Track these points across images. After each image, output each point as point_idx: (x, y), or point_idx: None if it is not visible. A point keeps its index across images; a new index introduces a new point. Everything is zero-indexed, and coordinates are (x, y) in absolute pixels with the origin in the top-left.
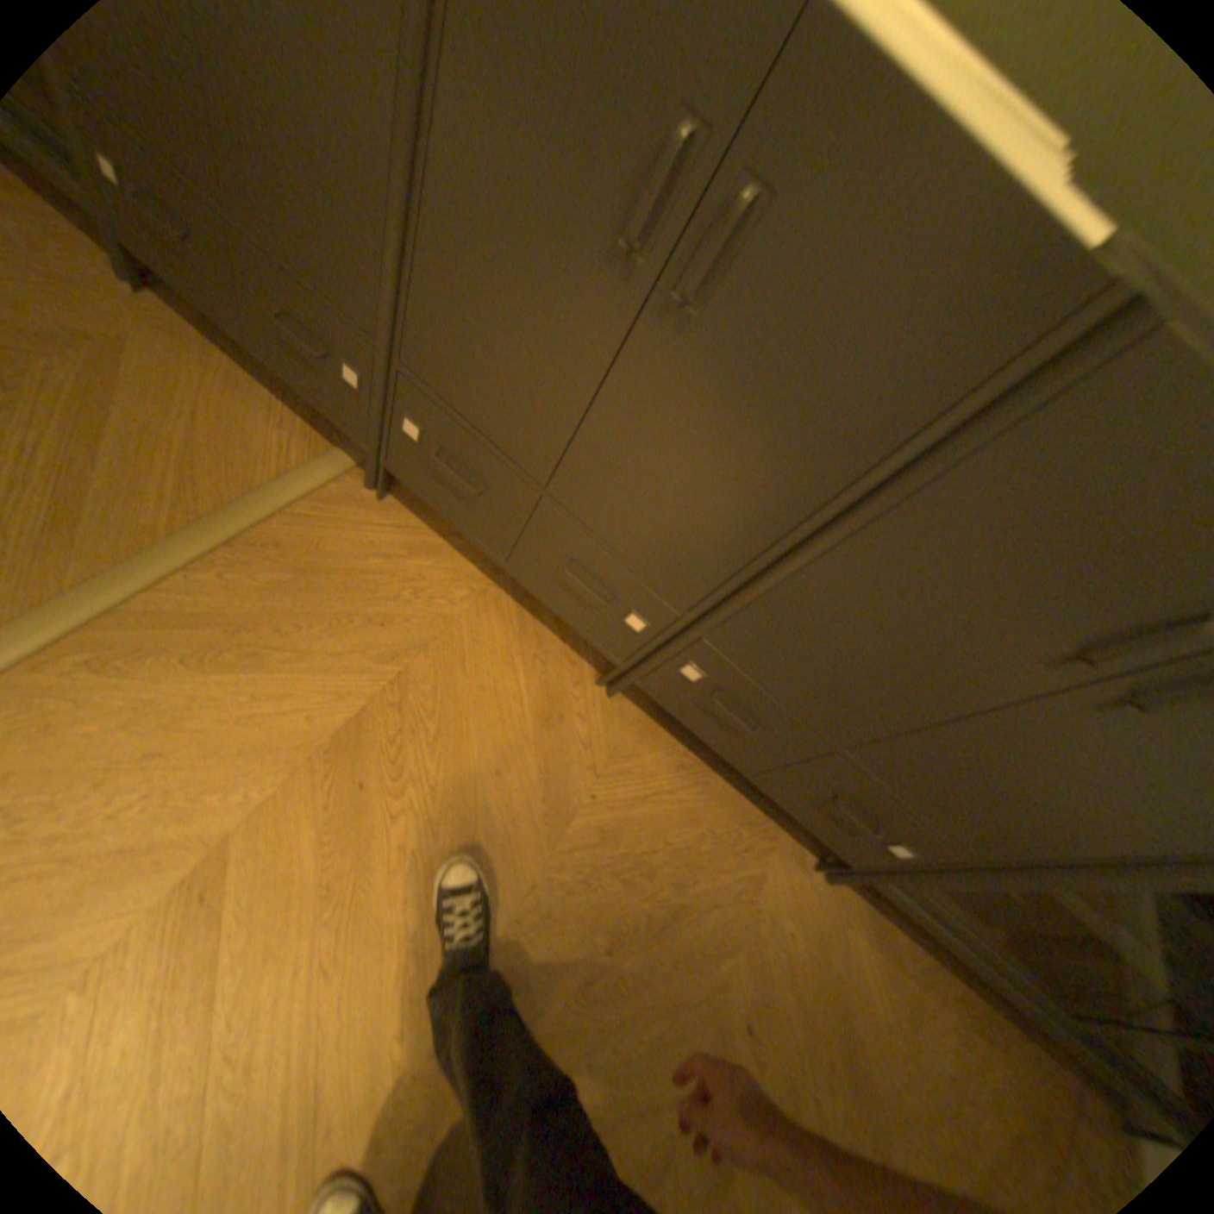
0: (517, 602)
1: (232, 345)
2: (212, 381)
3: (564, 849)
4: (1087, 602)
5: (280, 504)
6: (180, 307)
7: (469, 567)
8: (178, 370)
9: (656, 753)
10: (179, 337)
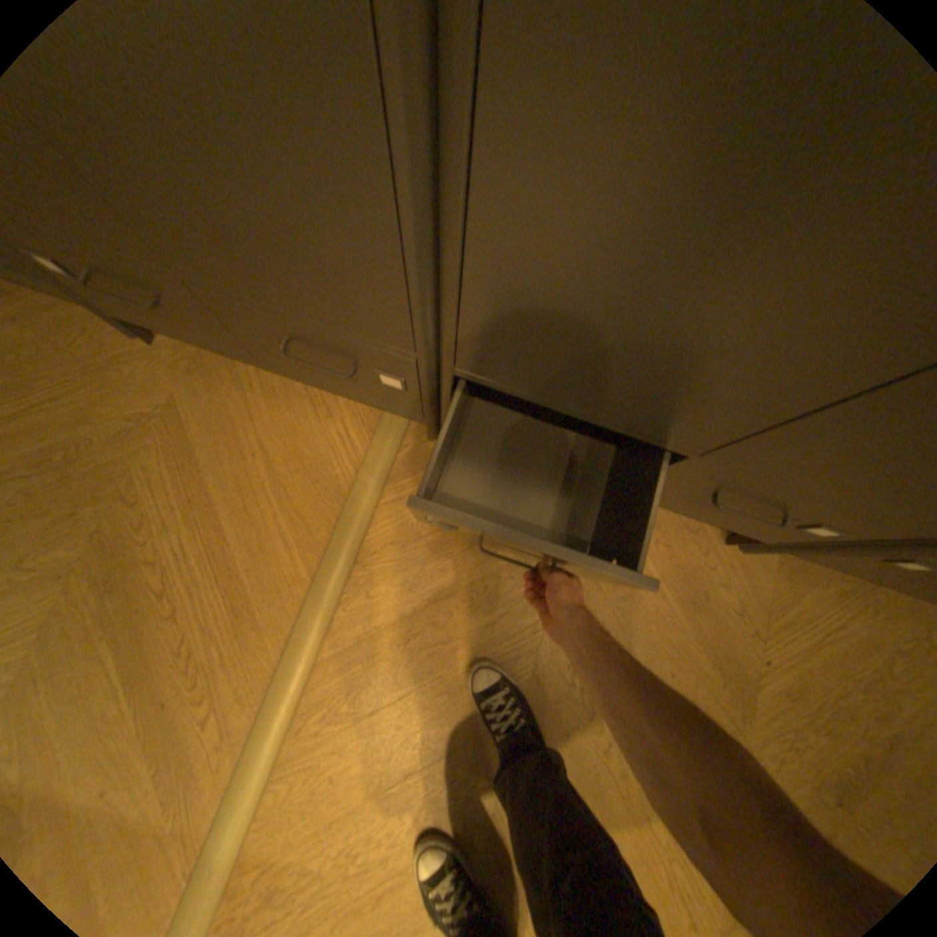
0: None
1: None
2: (253, 401)
3: (761, 726)
4: None
5: (372, 502)
6: None
7: None
8: (224, 406)
9: (813, 593)
10: (205, 370)
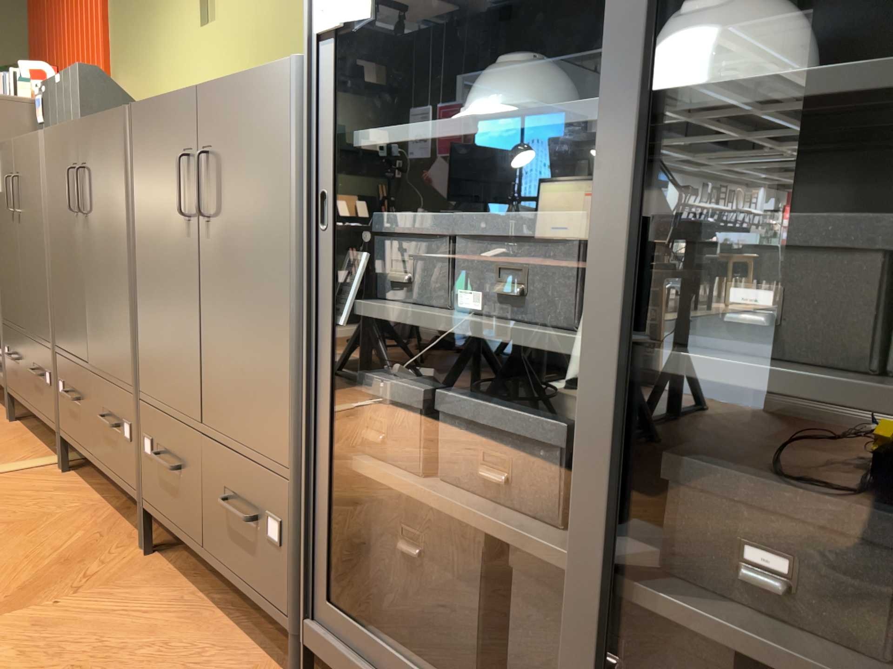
0: (116, 511)
1: (43, 432)
2: (14, 441)
3: None
4: (173, 193)
5: None
6: (30, 424)
7: (95, 497)
8: (0, 439)
9: (158, 591)
10: (16, 431)
